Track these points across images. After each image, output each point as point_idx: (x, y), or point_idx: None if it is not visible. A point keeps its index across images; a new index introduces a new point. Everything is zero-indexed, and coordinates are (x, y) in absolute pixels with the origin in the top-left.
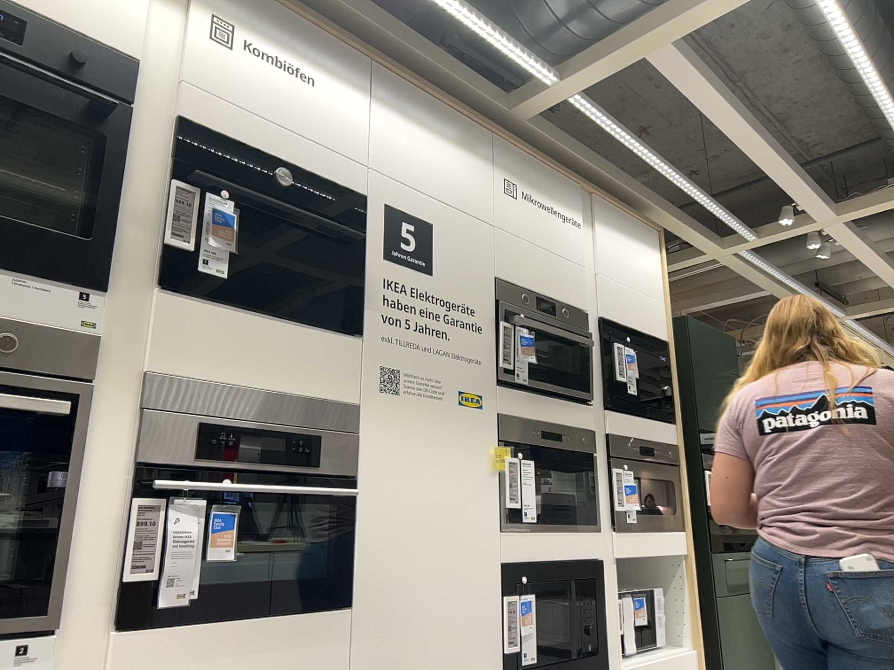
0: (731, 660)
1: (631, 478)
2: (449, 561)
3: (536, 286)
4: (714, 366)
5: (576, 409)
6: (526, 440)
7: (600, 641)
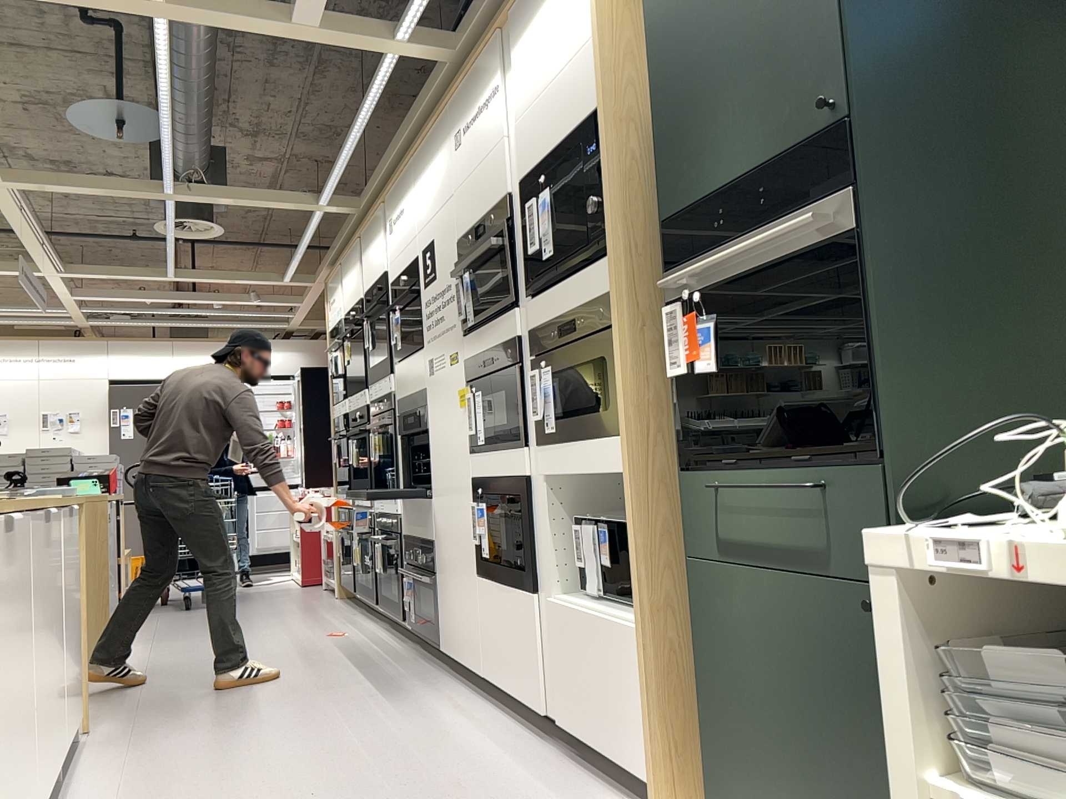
0: (727, 693)
1: (550, 376)
2: (453, 476)
3: (475, 217)
4: (723, 11)
5: (504, 321)
6: (477, 373)
7: (528, 561)
